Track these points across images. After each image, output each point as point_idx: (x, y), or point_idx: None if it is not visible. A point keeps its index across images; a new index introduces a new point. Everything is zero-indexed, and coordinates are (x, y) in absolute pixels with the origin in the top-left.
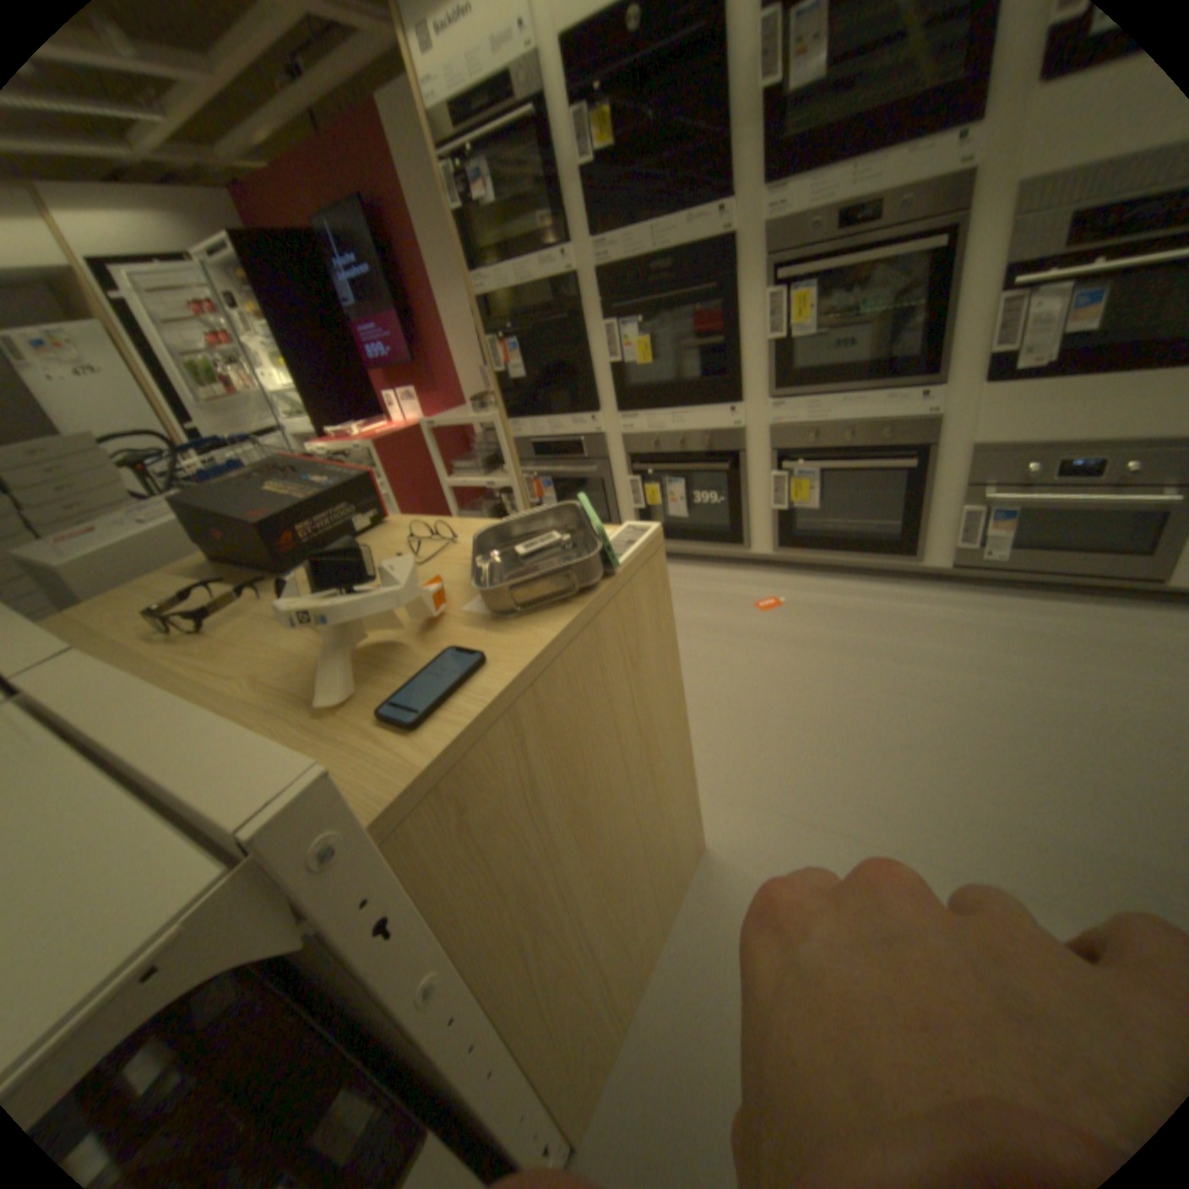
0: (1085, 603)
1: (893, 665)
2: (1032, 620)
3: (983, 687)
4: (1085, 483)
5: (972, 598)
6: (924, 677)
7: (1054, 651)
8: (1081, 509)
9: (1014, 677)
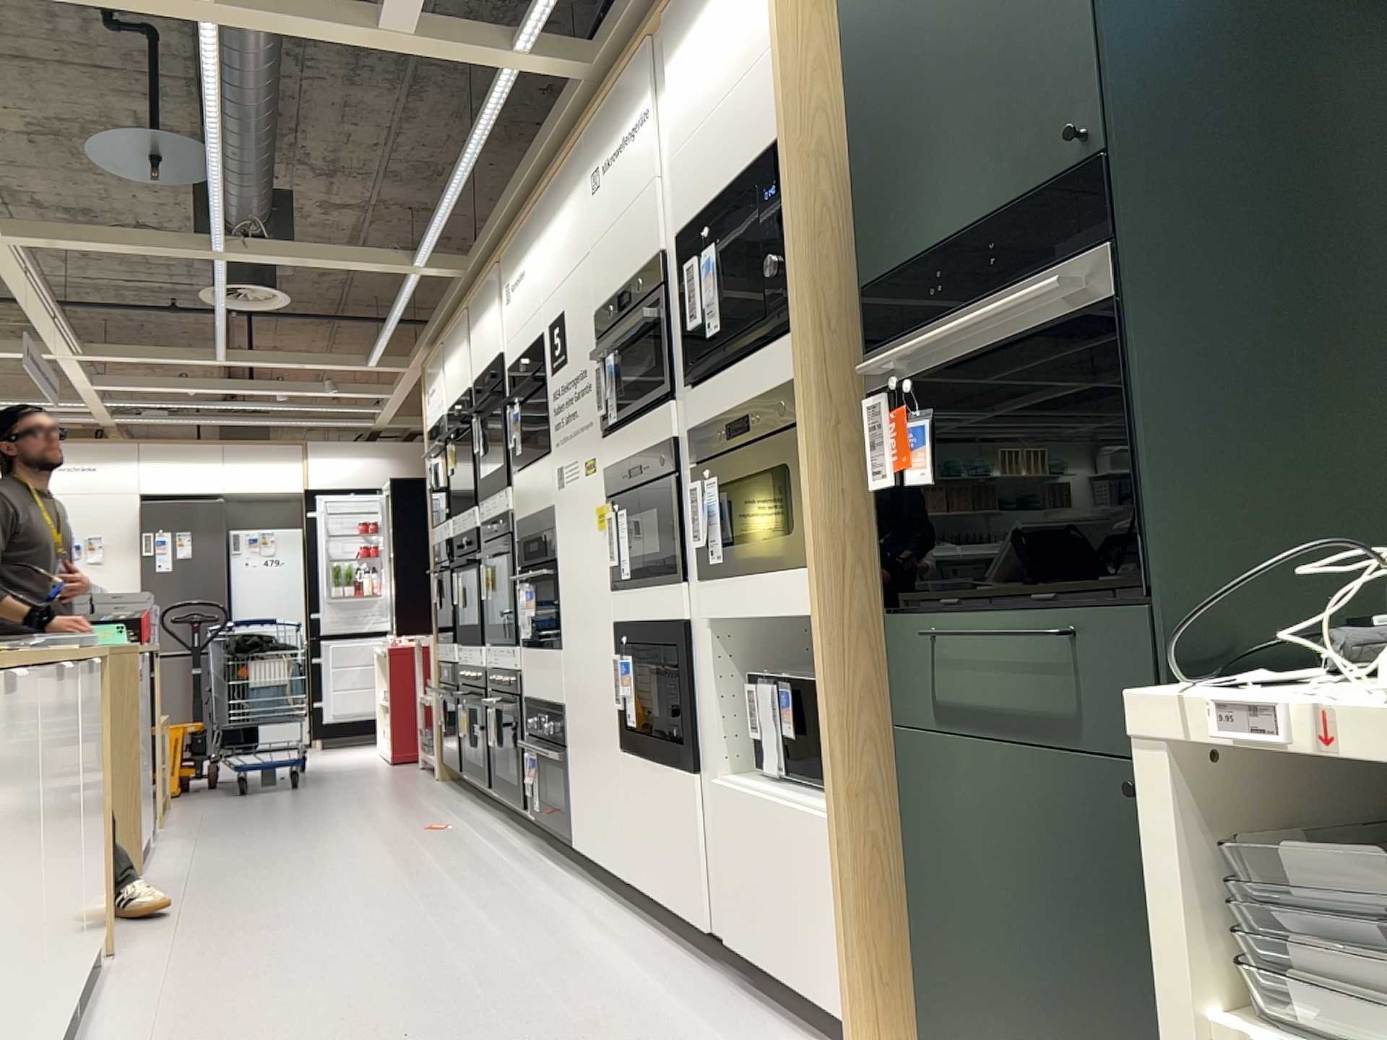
0: (557, 866)
1: (385, 860)
2: (505, 864)
3: (385, 874)
4: (547, 741)
5: (523, 851)
6: (380, 866)
7: (462, 874)
8: (547, 765)
9: (409, 876)
